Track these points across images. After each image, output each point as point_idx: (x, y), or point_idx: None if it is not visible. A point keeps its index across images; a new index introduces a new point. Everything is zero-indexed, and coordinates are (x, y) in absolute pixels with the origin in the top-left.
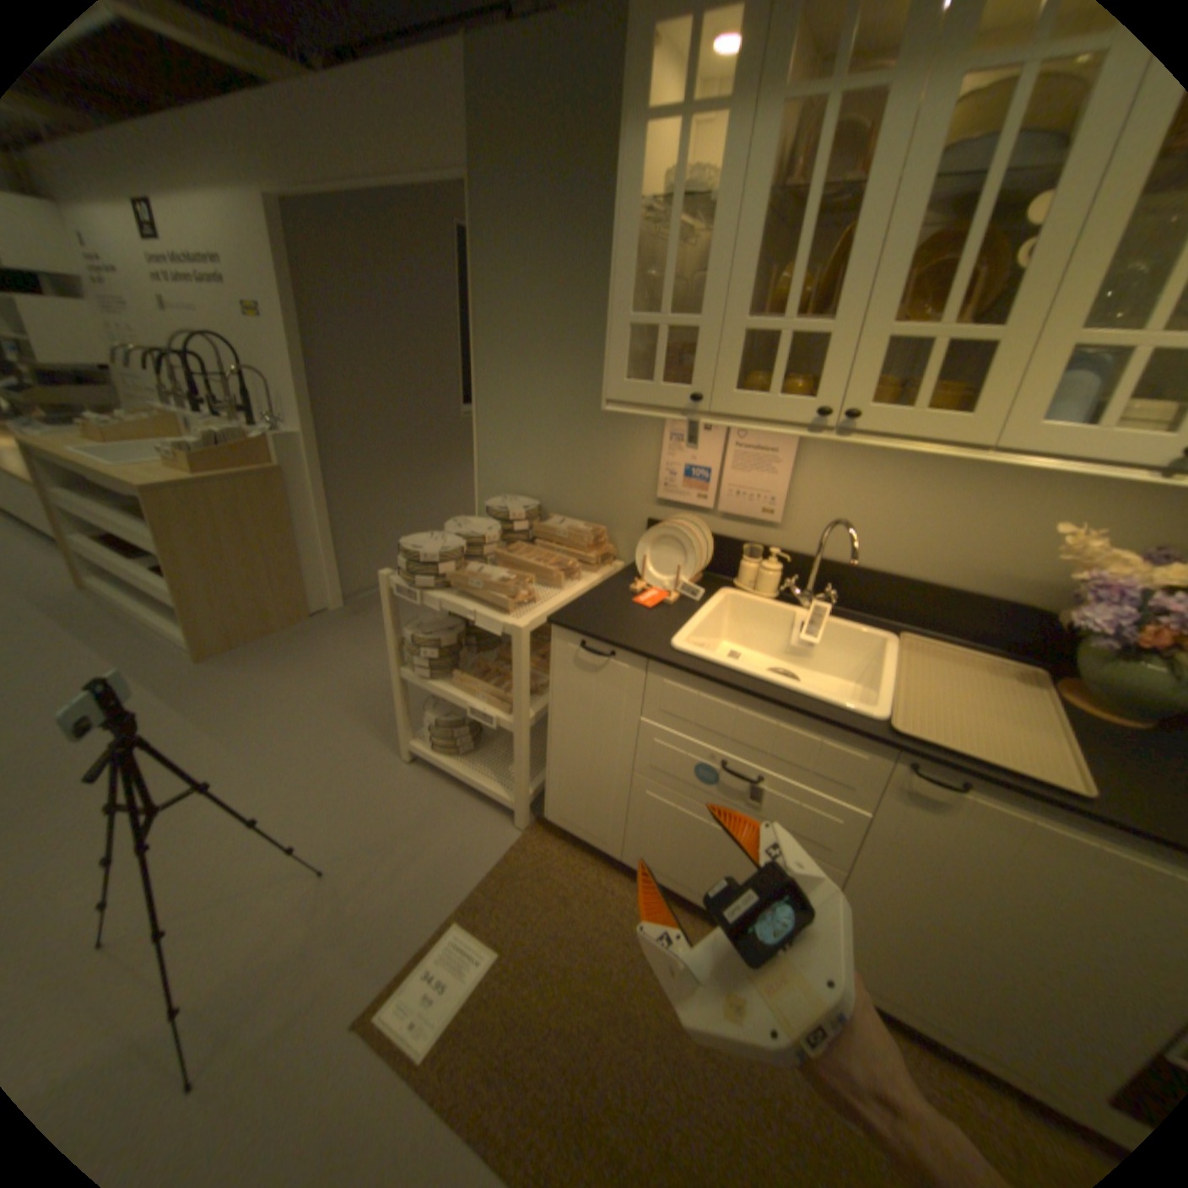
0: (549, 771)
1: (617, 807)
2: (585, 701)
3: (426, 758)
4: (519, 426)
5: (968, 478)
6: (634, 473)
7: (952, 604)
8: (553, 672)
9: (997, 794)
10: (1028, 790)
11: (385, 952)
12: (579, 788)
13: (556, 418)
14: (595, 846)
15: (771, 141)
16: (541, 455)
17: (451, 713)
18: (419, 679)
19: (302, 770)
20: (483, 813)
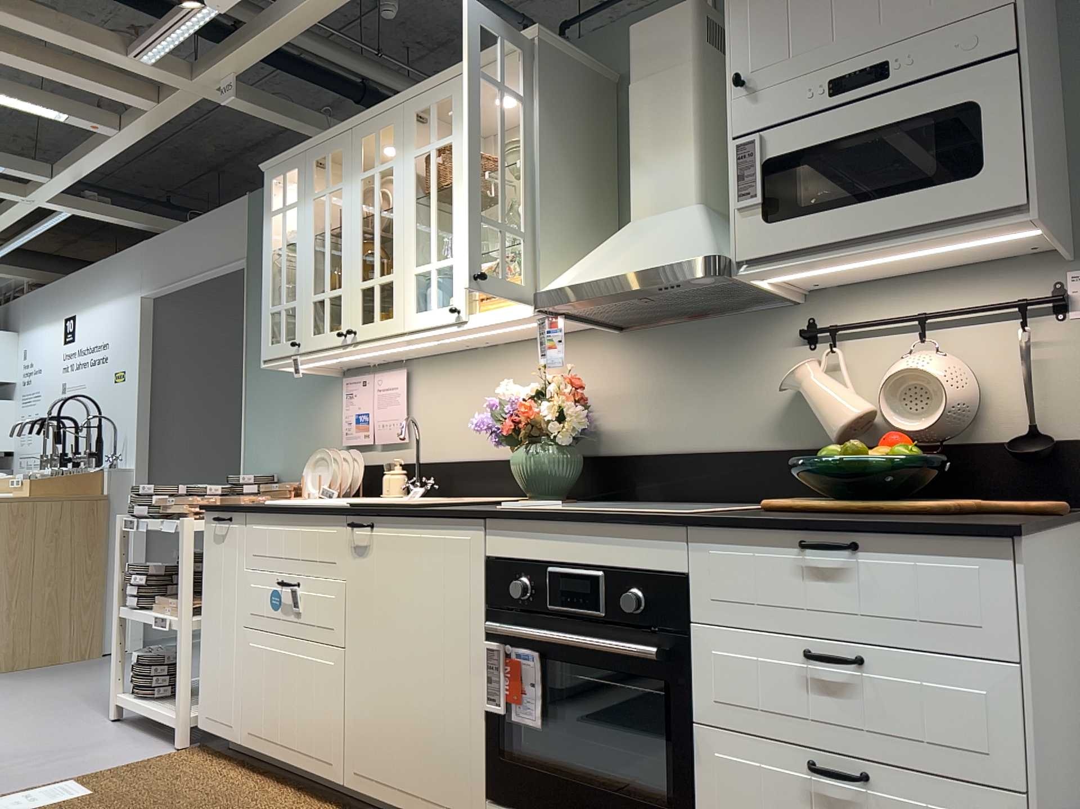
0: (201, 664)
1: (236, 675)
2: (219, 571)
3: (126, 704)
4: (269, 416)
5: (488, 378)
6: (332, 431)
7: (500, 472)
8: (204, 556)
9: (381, 523)
10: (386, 510)
11: (3, 789)
12: (216, 669)
13: (289, 404)
14: (225, 738)
15: (311, 216)
16: (281, 436)
17: (157, 654)
18: (131, 610)
19: (17, 721)
20: (154, 742)
